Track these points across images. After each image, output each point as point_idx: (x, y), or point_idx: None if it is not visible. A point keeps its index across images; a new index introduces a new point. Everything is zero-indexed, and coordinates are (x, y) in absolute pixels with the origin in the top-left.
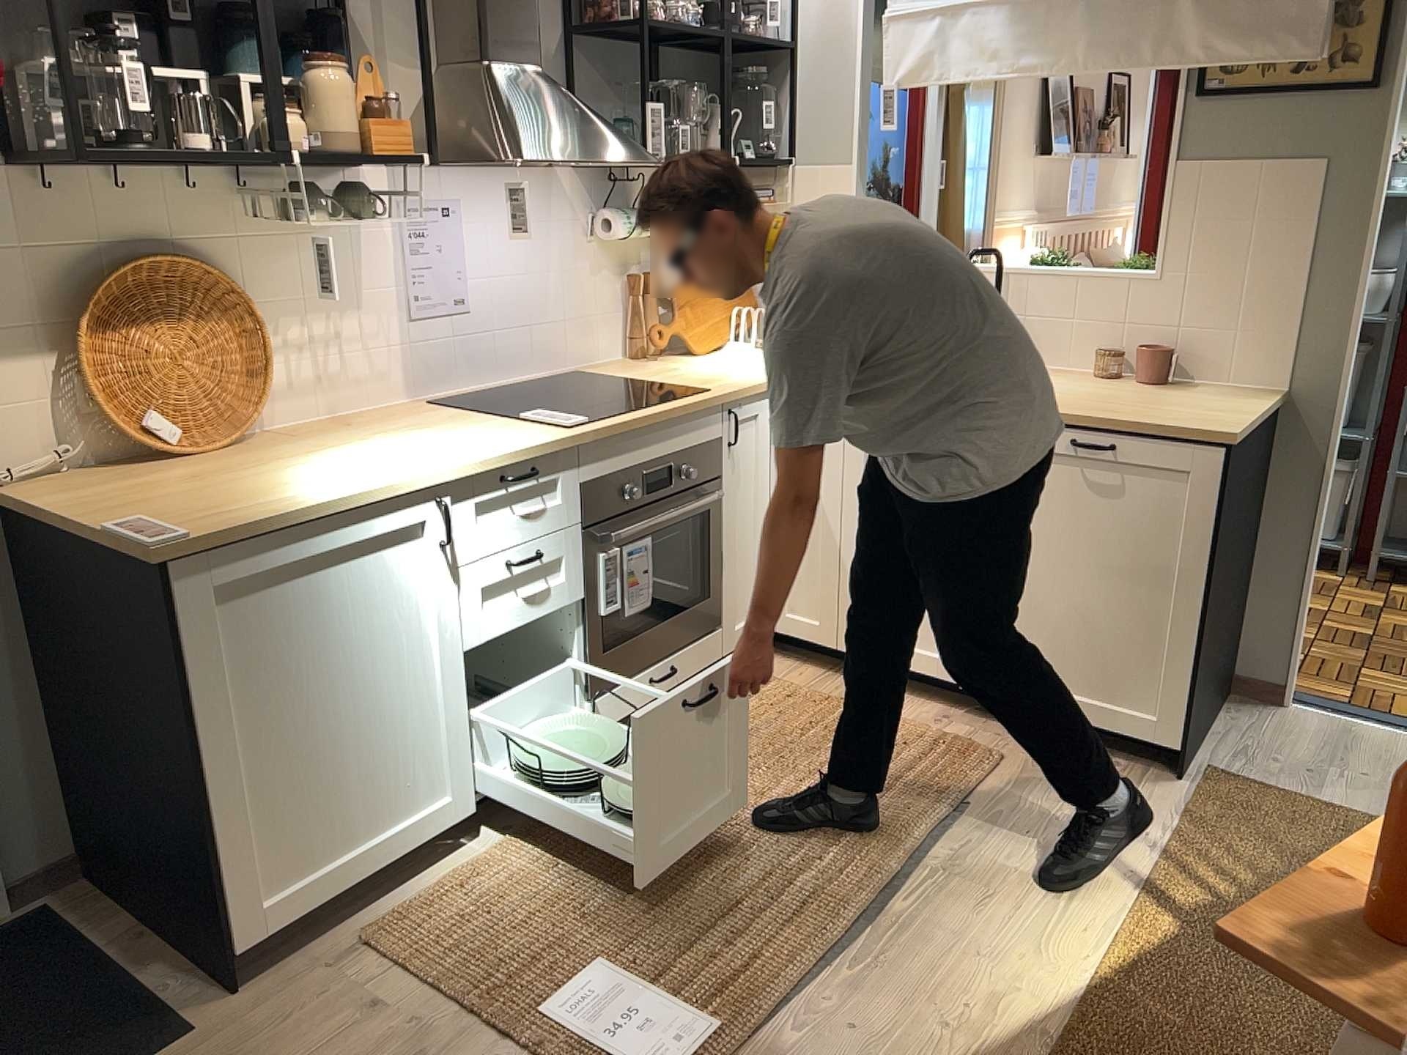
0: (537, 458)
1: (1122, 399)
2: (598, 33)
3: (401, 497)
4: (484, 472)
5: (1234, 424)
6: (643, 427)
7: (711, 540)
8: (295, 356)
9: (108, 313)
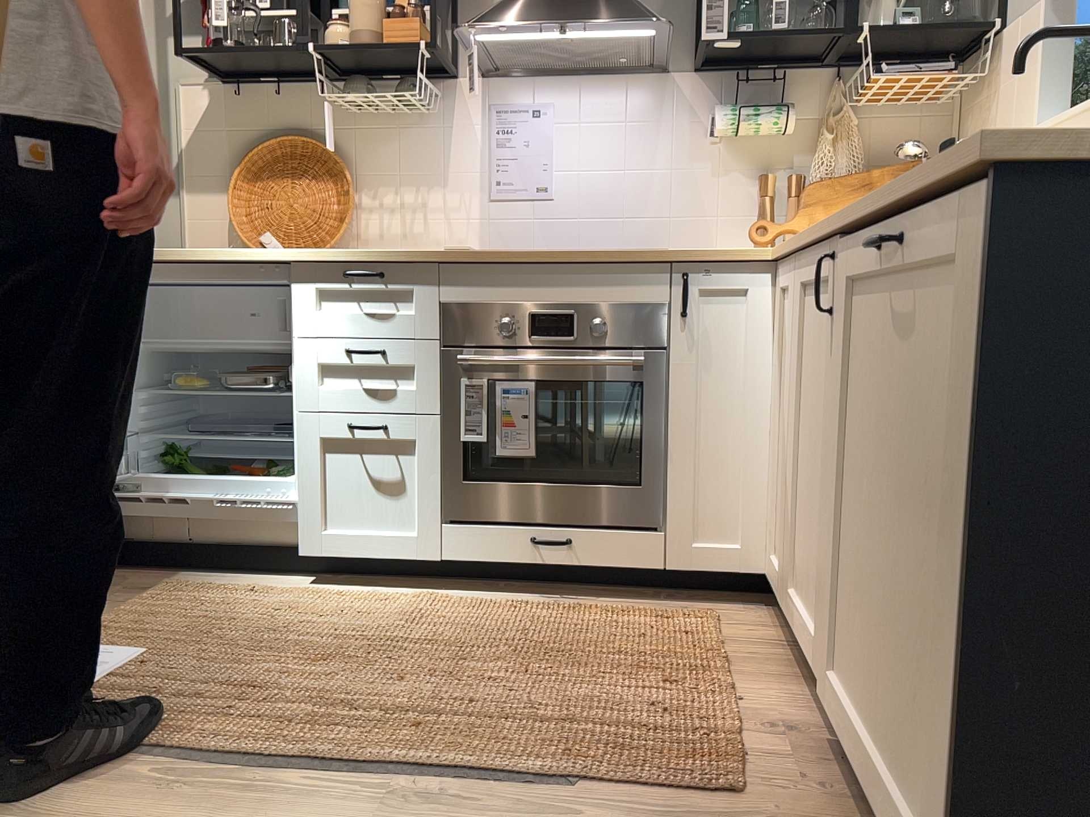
0: (383, 263)
1: None
2: None
3: (242, 263)
4: (324, 264)
5: None
6: (528, 264)
7: (650, 421)
8: (384, 215)
9: (258, 170)
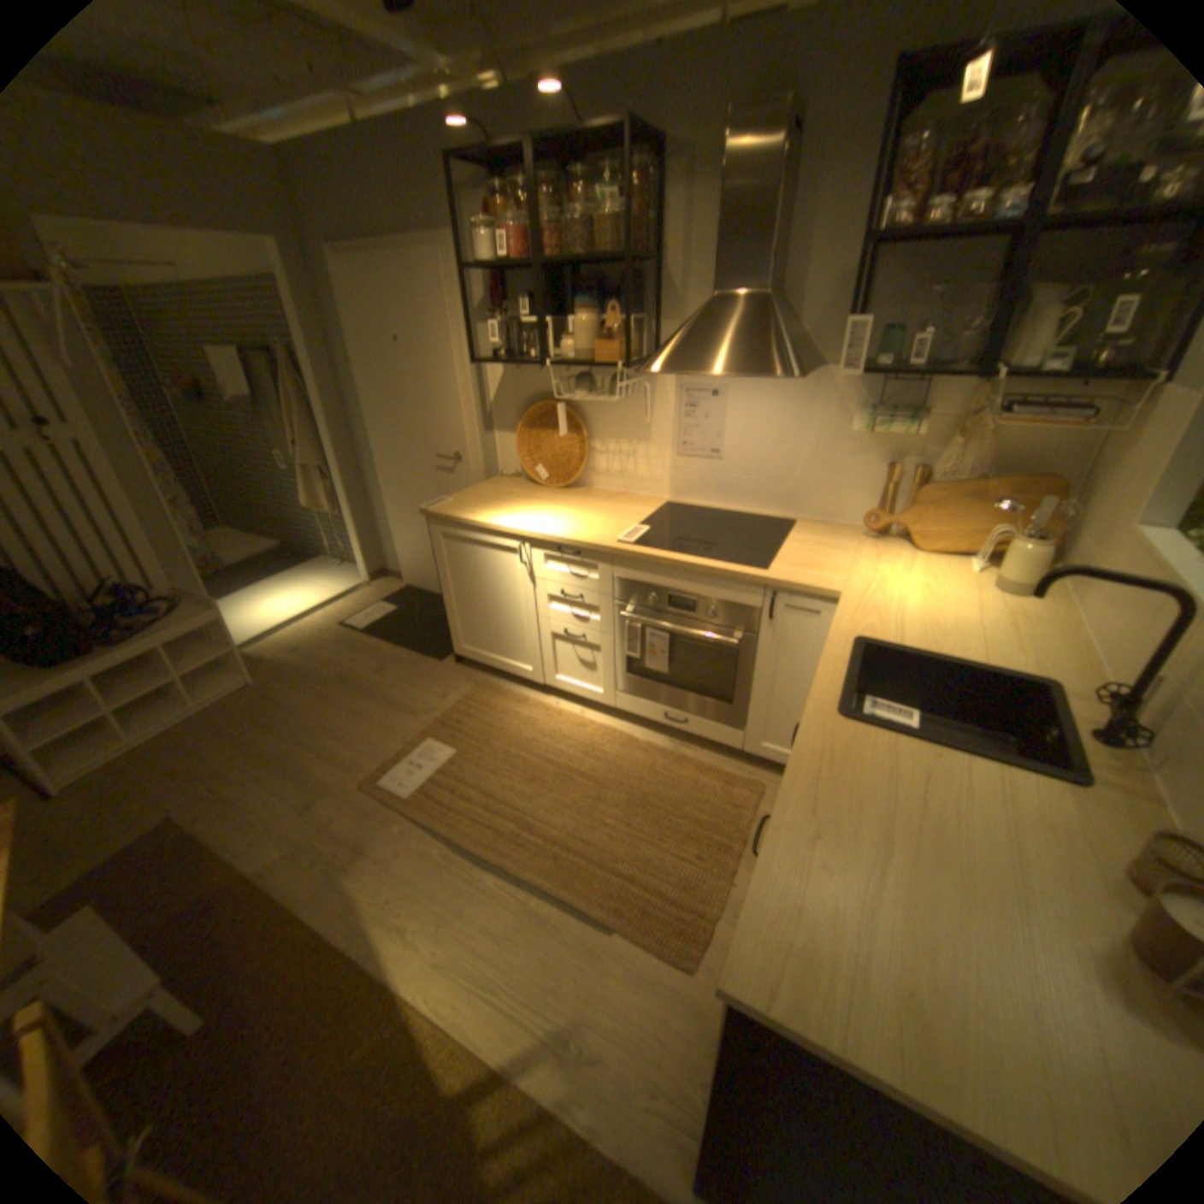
0: (580, 547)
1: (932, 870)
2: (914, 237)
3: (504, 532)
4: (547, 541)
5: (782, 1003)
6: (666, 565)
7: (740, 671)
8: (610, 457)
9: (534, 420)
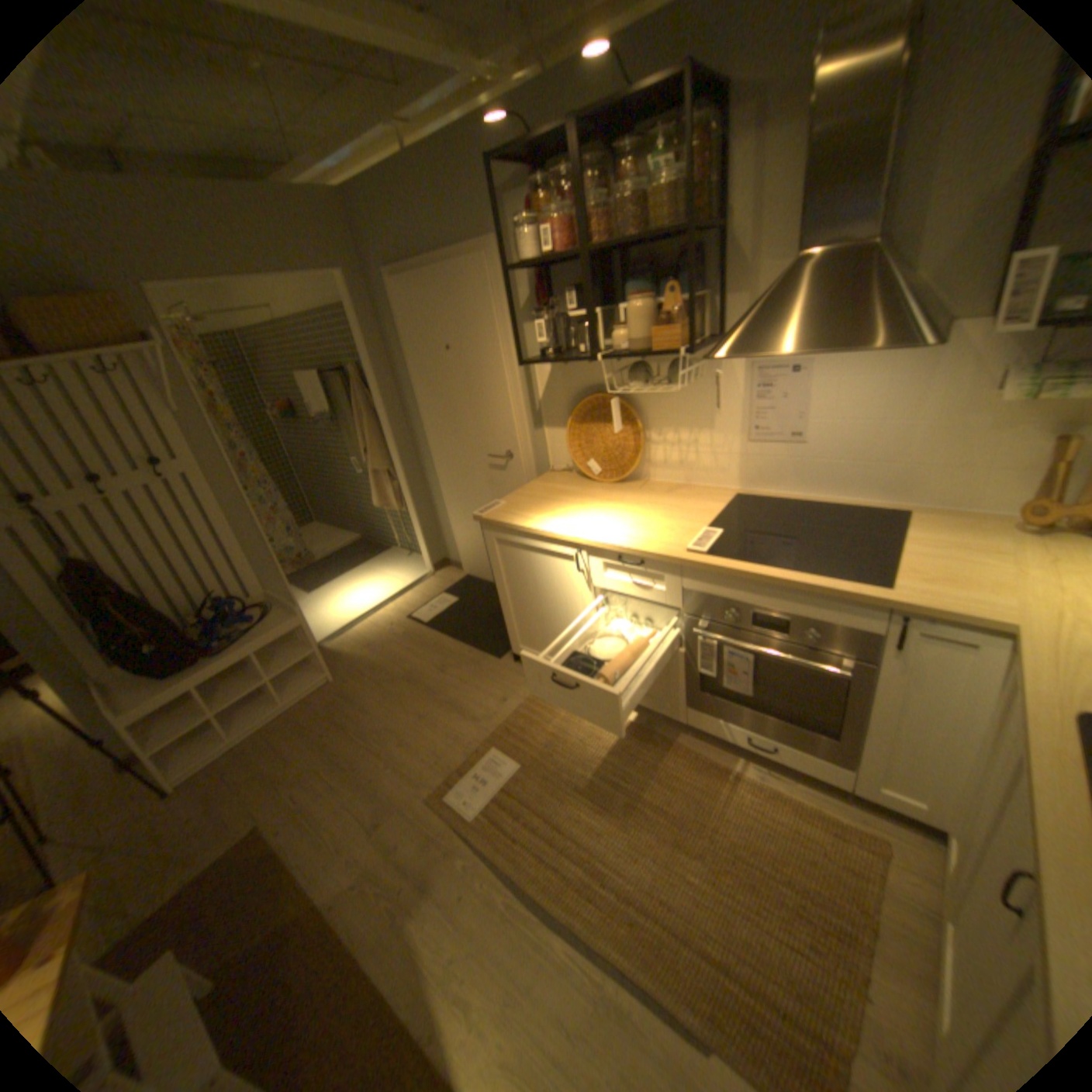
0: (643, 556)
1: None
2: None
3: (559, 539)
4: (605, 548)
5: None
6: (751, 579)
7: (850, 703)
8: (668, 447)
9: (583, 414)
